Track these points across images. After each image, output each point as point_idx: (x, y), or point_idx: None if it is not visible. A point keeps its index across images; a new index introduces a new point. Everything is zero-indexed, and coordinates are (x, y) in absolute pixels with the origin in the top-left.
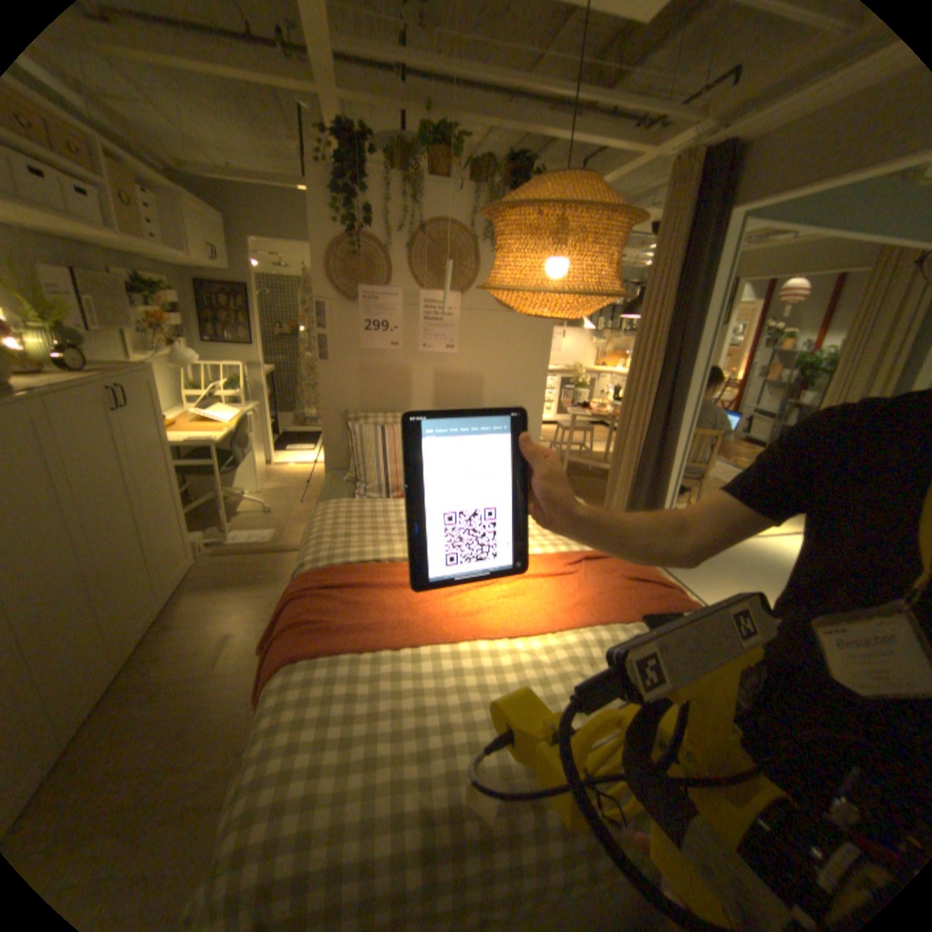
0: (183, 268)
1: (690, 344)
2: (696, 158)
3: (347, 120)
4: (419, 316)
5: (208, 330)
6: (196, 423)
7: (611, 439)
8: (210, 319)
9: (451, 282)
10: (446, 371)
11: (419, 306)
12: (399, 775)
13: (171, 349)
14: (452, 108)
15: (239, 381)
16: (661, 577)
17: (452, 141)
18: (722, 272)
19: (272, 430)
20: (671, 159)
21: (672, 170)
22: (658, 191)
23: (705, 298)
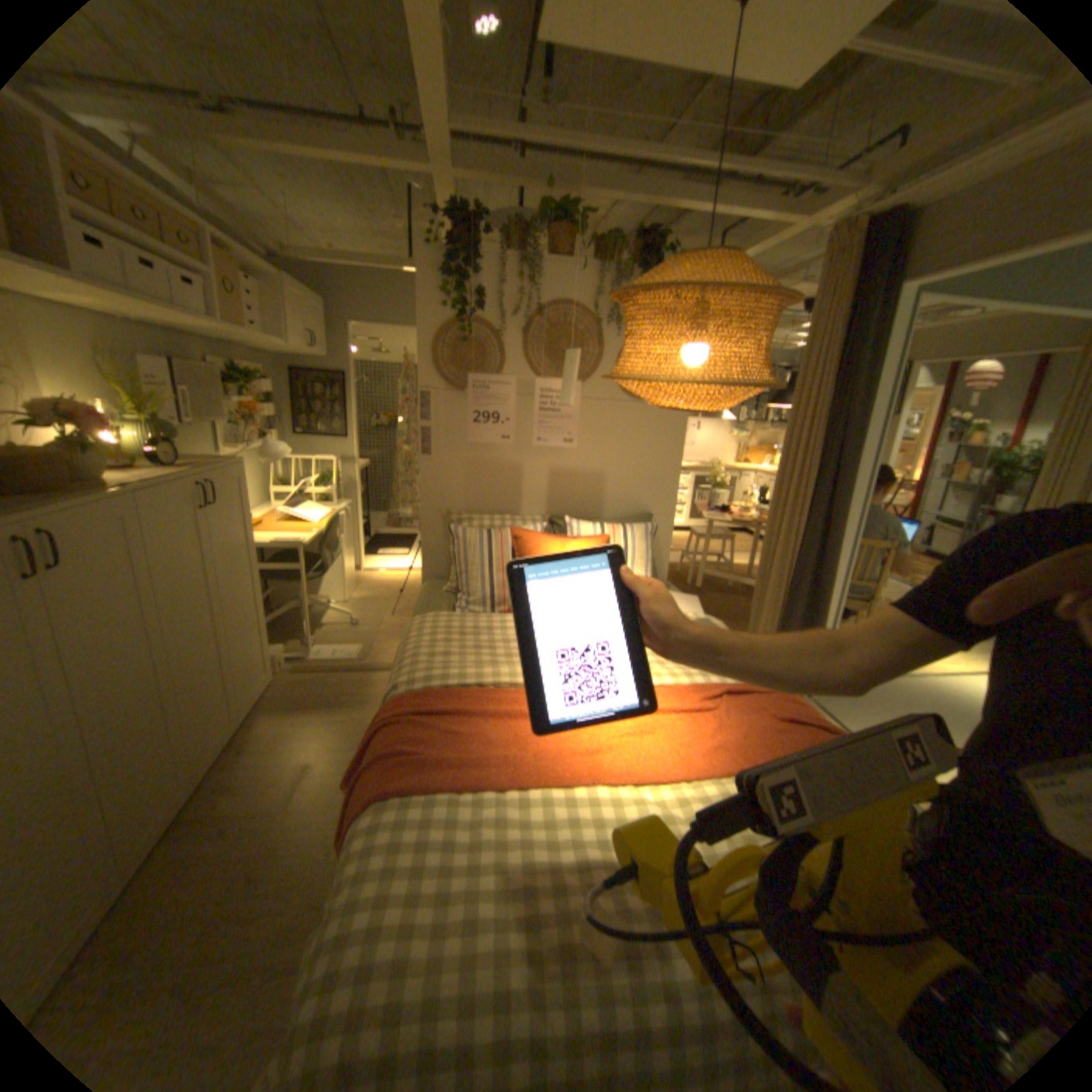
0: (279, 356)
1: (853, 439)
2: (857, 227)
3: (462, 200)
4: (533, 406)
5: (301, 422)
6: (283, 522)
7: (756, 549)
8: (304, 409)
9: (570, 369)
10: (563, 468)
11: (534, 396)
12: (505, 943)
13: (263, 441)
14: (576, 183)
15: (330, 477)
16: (822, 720)
17: (575, 217)
18: (891, 355)
19: (363, 532)
20: (826, 229)
21: (828, 240)
22: (811, 264)
23: (871, 385)
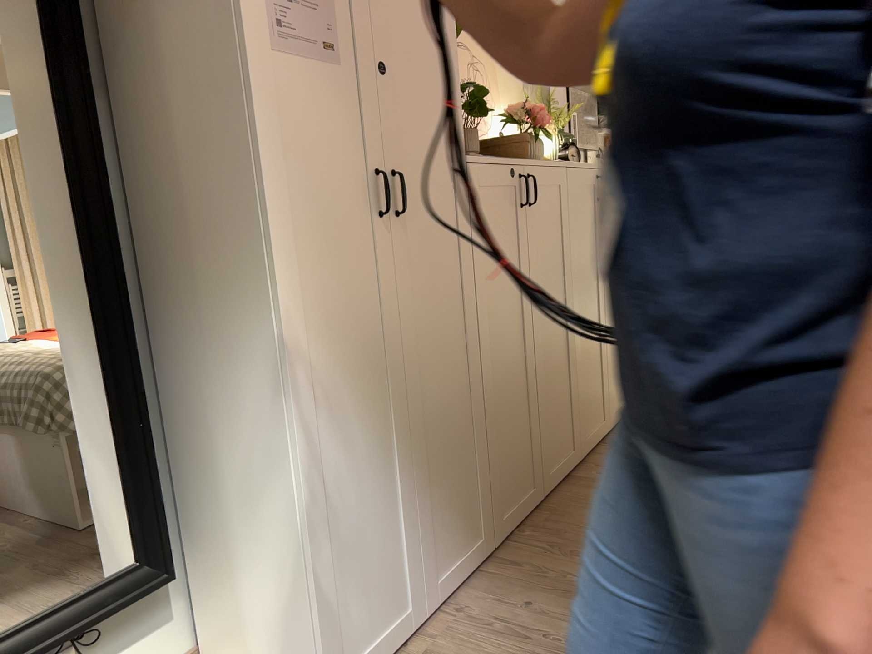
0: None
1: None
2: None
3: None
4: None
5: None
6: None
7: None
8: None
9: None
10: None
11: None
12: None
13: None
14: None
15: None
16: None
17: None
18: None
19: None
20: None
21: None
22: None
23: None
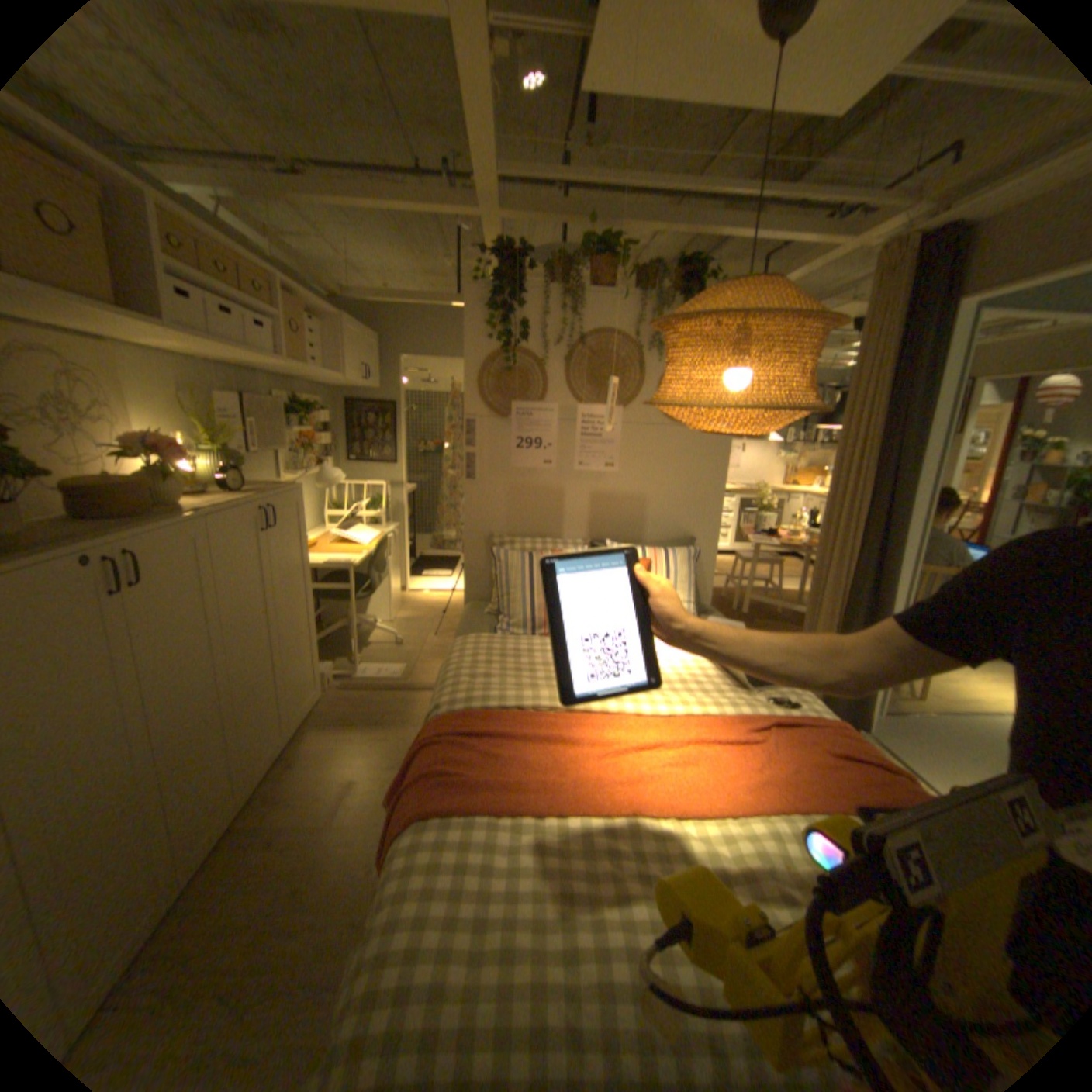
0: (336, 389)
1: (910, 460)
2: (907, 246)
3: (508, 239)
4: (575, 432)
5: (354, 449)
6: (336, 545)
7: (806, 574)
8: (357, 438)
9: (611, 395)
10: (604, 491)
11: (575, 422)
12: (542, 977)
13: (319, 468)
14: (617, 218)
15: (380, 501)
16: (882, 758)
17: (616, 250)
18: (950, 373)
19: (409, 554)
20: (875, 248)
21: (877, 259)
22: (860, 283)
23: (928, 404)
